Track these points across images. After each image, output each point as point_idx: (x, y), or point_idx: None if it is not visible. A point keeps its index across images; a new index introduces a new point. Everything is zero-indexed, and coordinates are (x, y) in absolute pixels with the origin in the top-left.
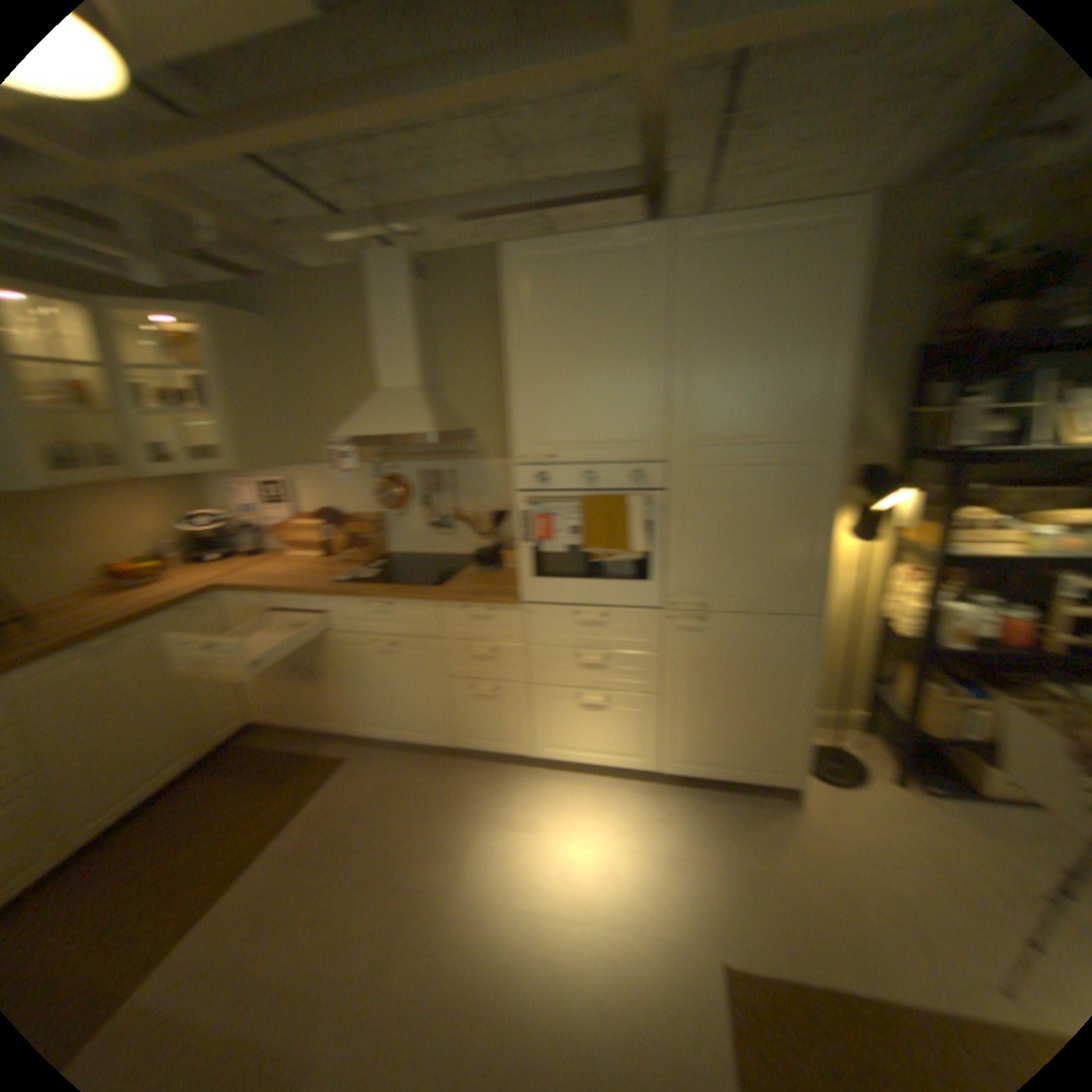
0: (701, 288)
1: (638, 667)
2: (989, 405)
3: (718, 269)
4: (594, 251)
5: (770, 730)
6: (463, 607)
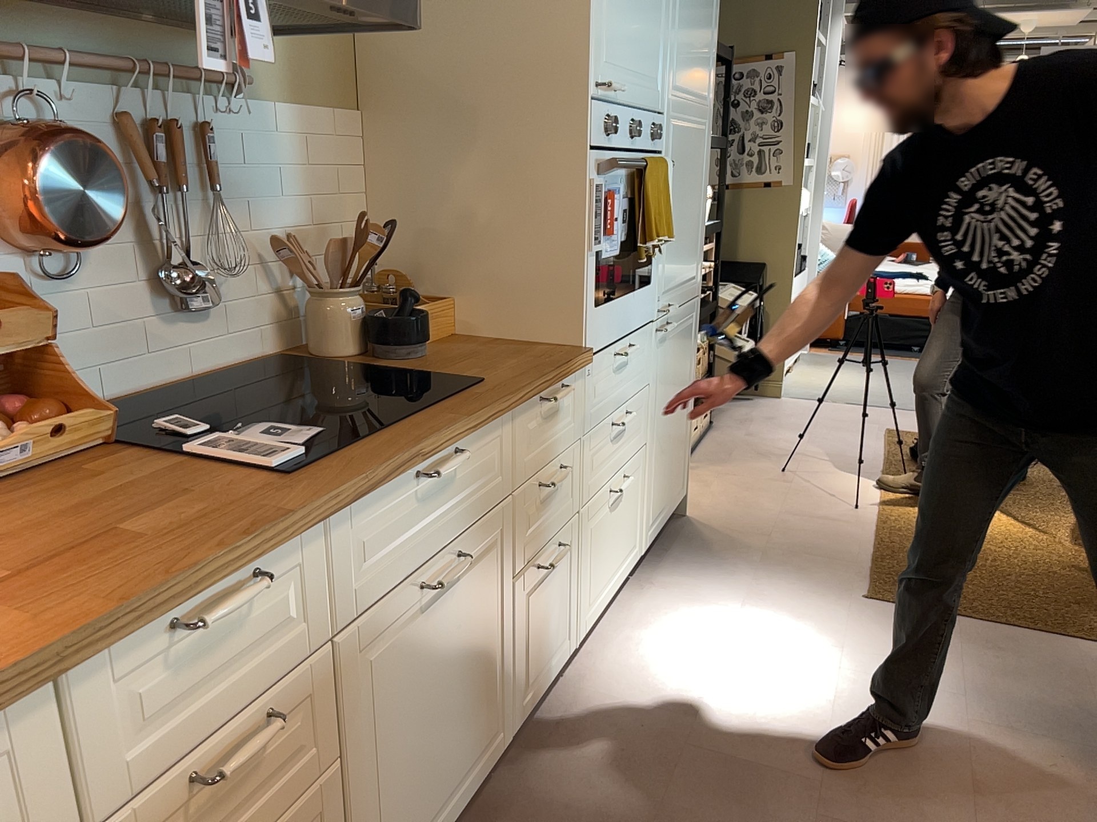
0: None
1: (641, 411)
2: None
3: None
4: None
5: (682, 437)
6: (542, 396)
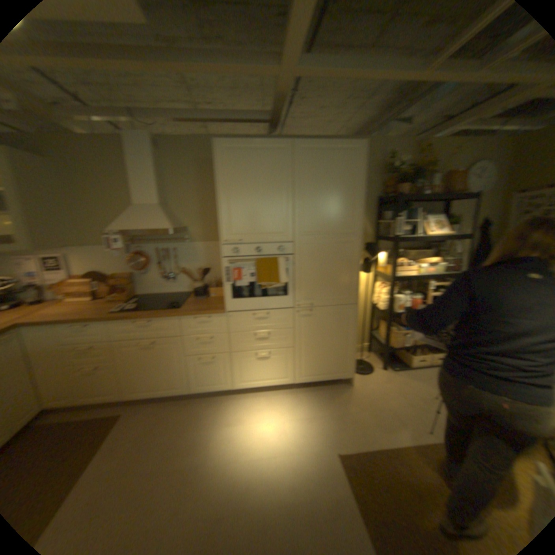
0: (308, 168)
1: (286, 335)
2: (405, 220)
3: (315, 162)
4: (262, 148)
5: (341, 355)
6: (198, 317)
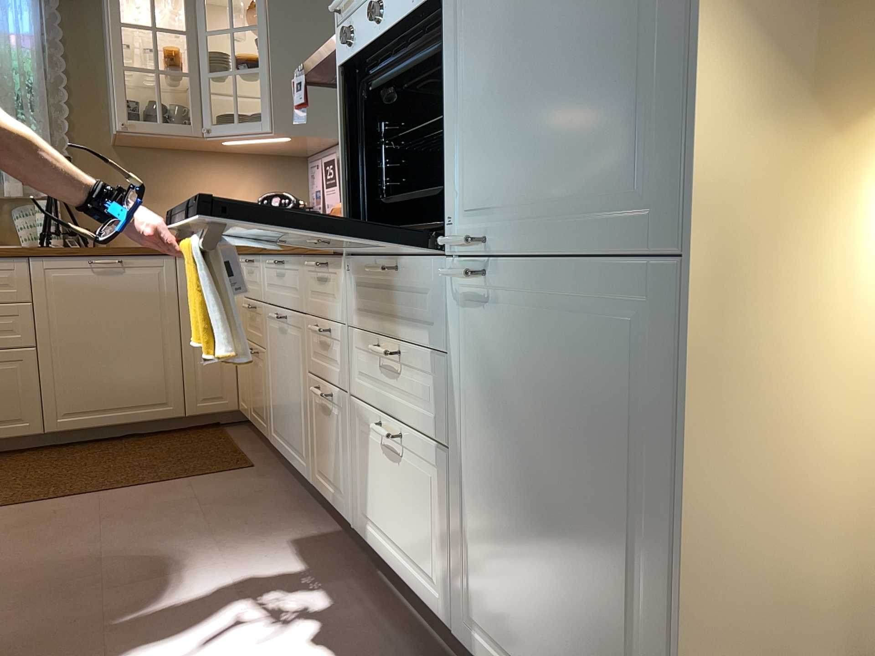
0: None
1: (434, 385)
2: None
3: None
4: None
5: (609, 623)
6: (317, 262)
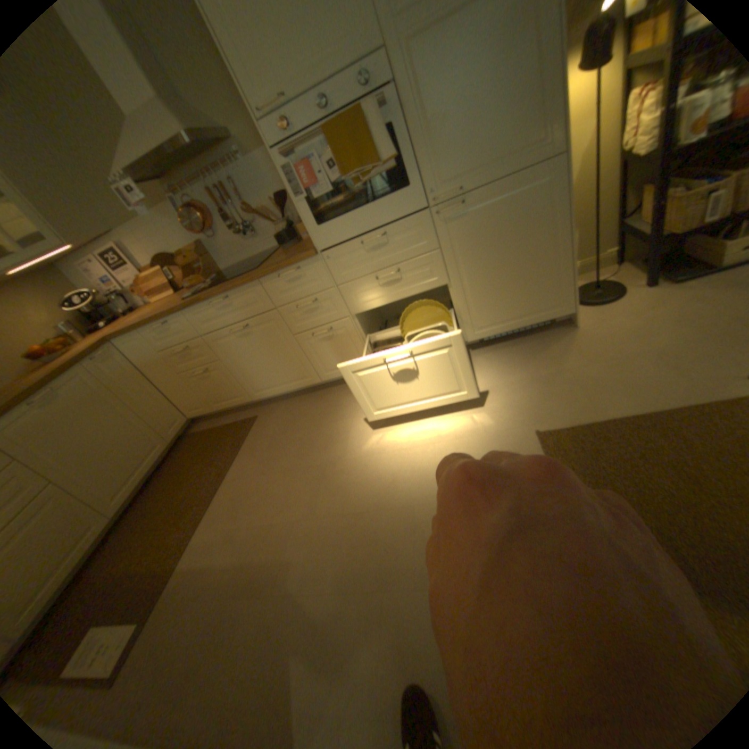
0: None
1: (429, 266)
2: None
3: None
4: None
5: (544, 274)
6: (282, 273)
